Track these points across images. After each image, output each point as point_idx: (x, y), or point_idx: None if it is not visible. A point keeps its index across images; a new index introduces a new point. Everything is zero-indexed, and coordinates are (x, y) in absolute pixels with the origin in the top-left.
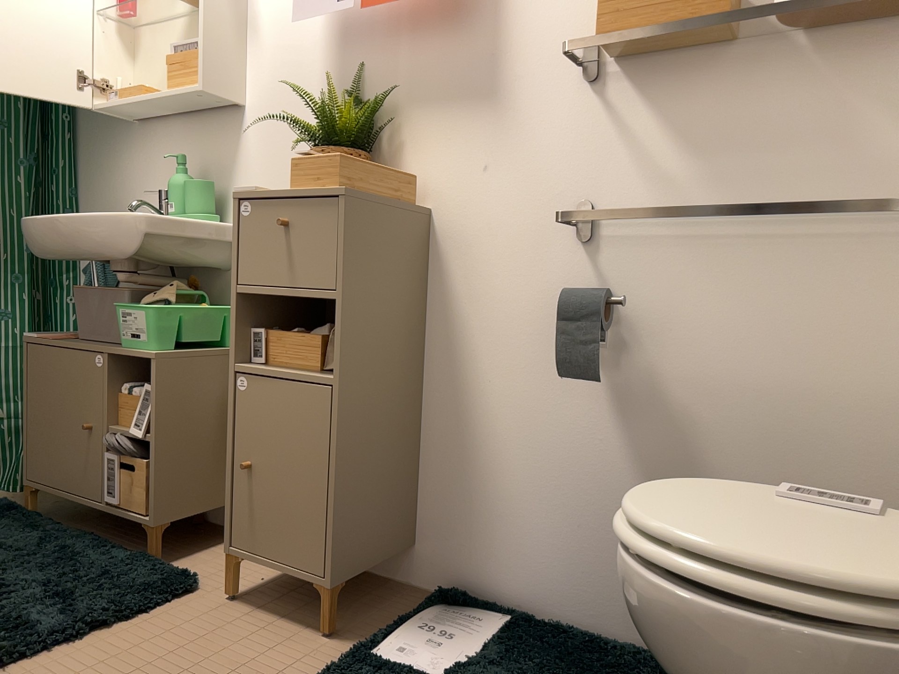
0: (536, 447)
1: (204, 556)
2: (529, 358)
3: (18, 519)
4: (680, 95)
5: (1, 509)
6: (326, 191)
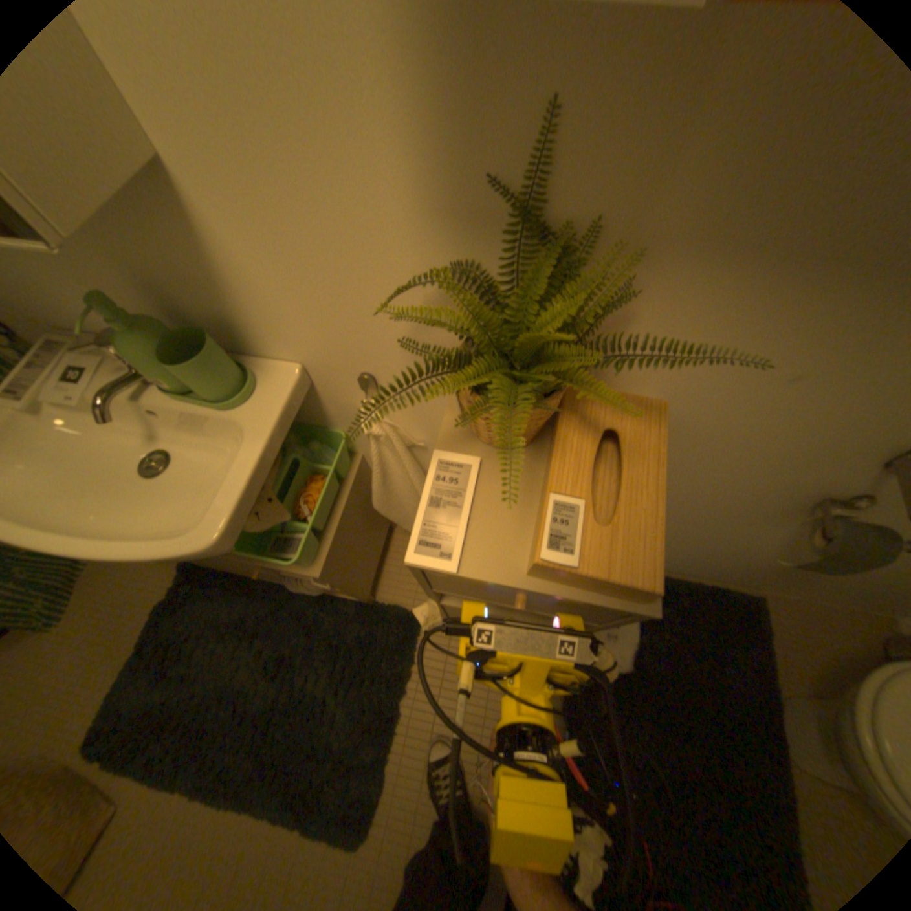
0: (694, 538)
1: (393, 579)
2: (725, 510)
3: (221, 596)
4: None
5: (193, 587)
6: (613, 606)
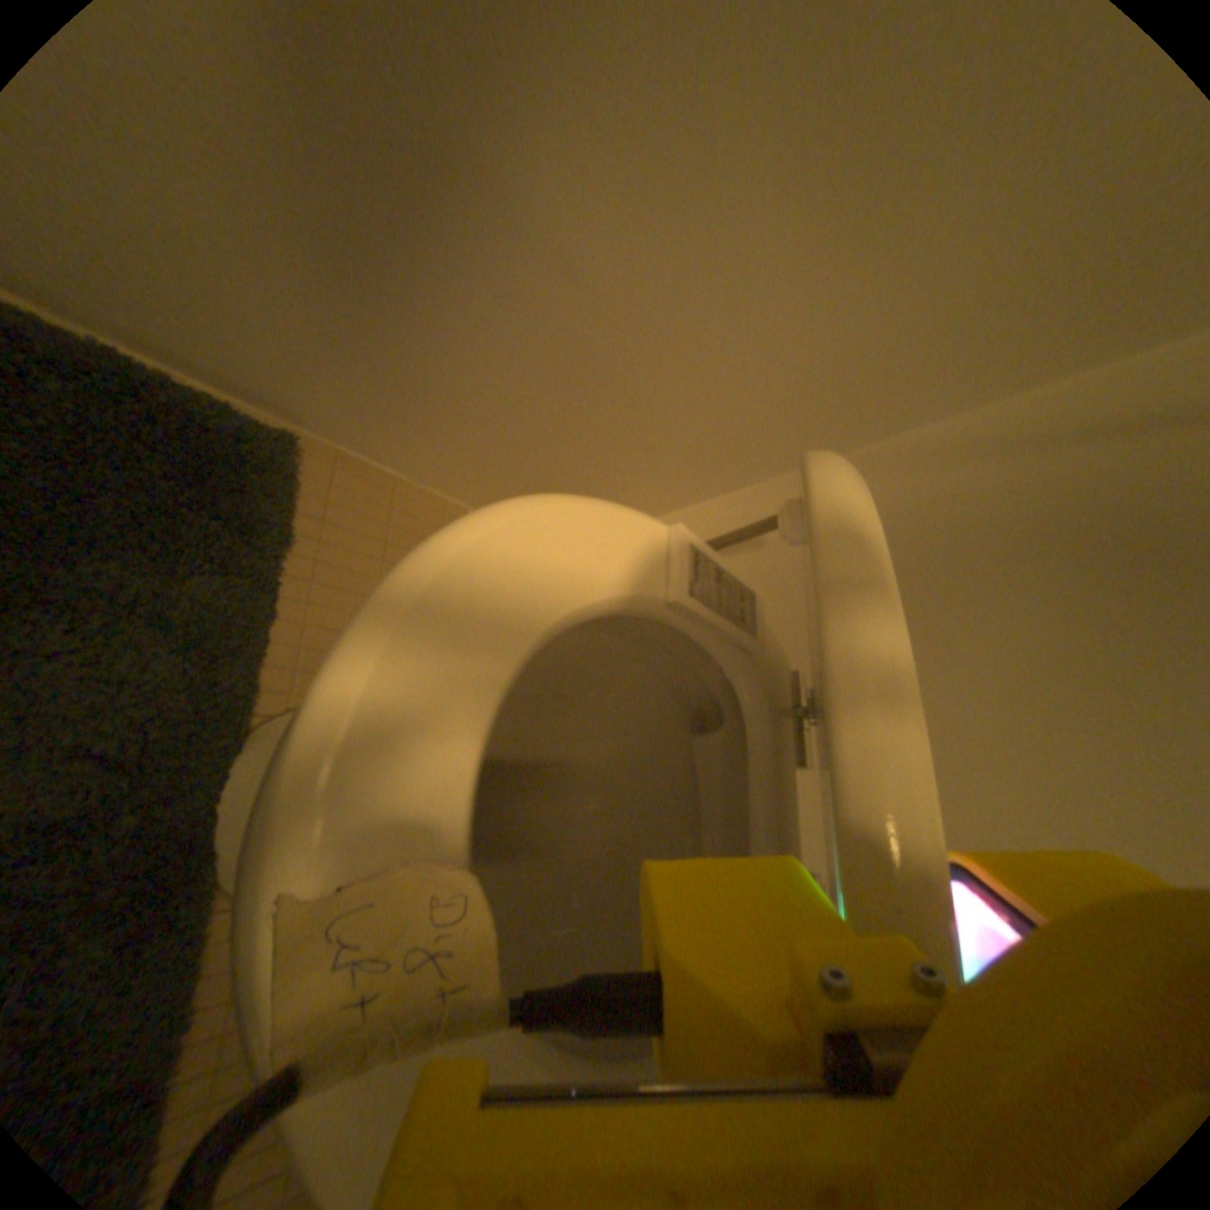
0: None
1: None
2: None
3: None
4: None
5: None
6: None
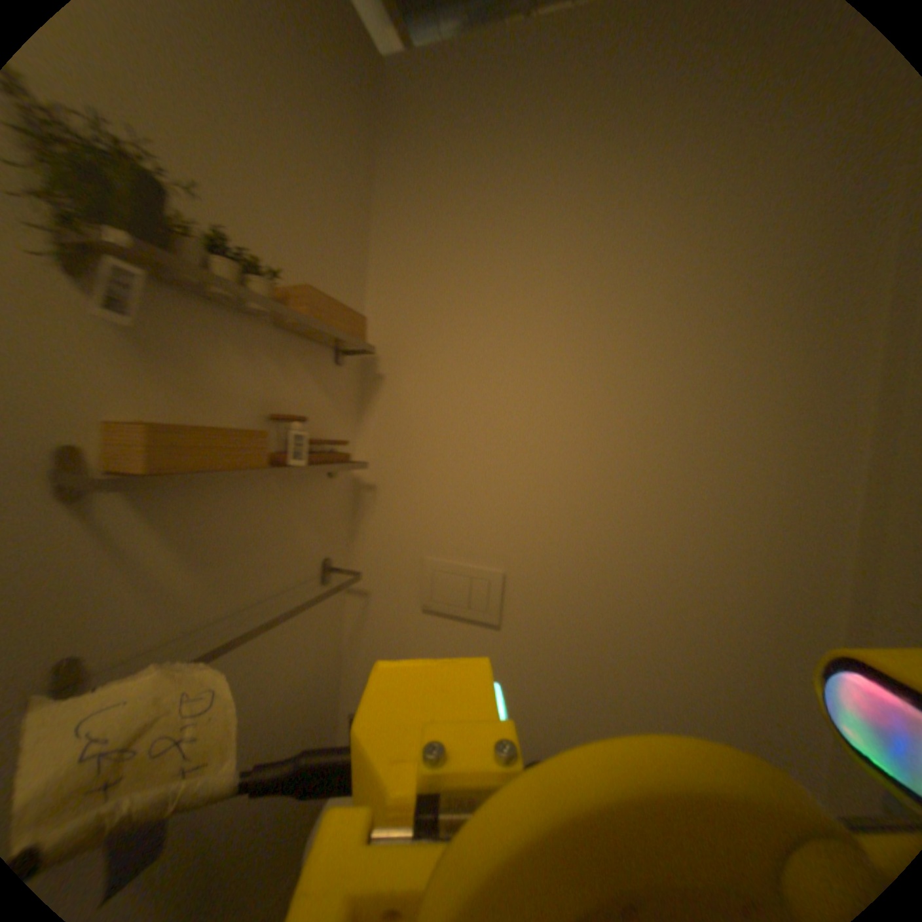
0: None
1: None
2: None
3: None
4: (199, 508)
5: None
6: None
